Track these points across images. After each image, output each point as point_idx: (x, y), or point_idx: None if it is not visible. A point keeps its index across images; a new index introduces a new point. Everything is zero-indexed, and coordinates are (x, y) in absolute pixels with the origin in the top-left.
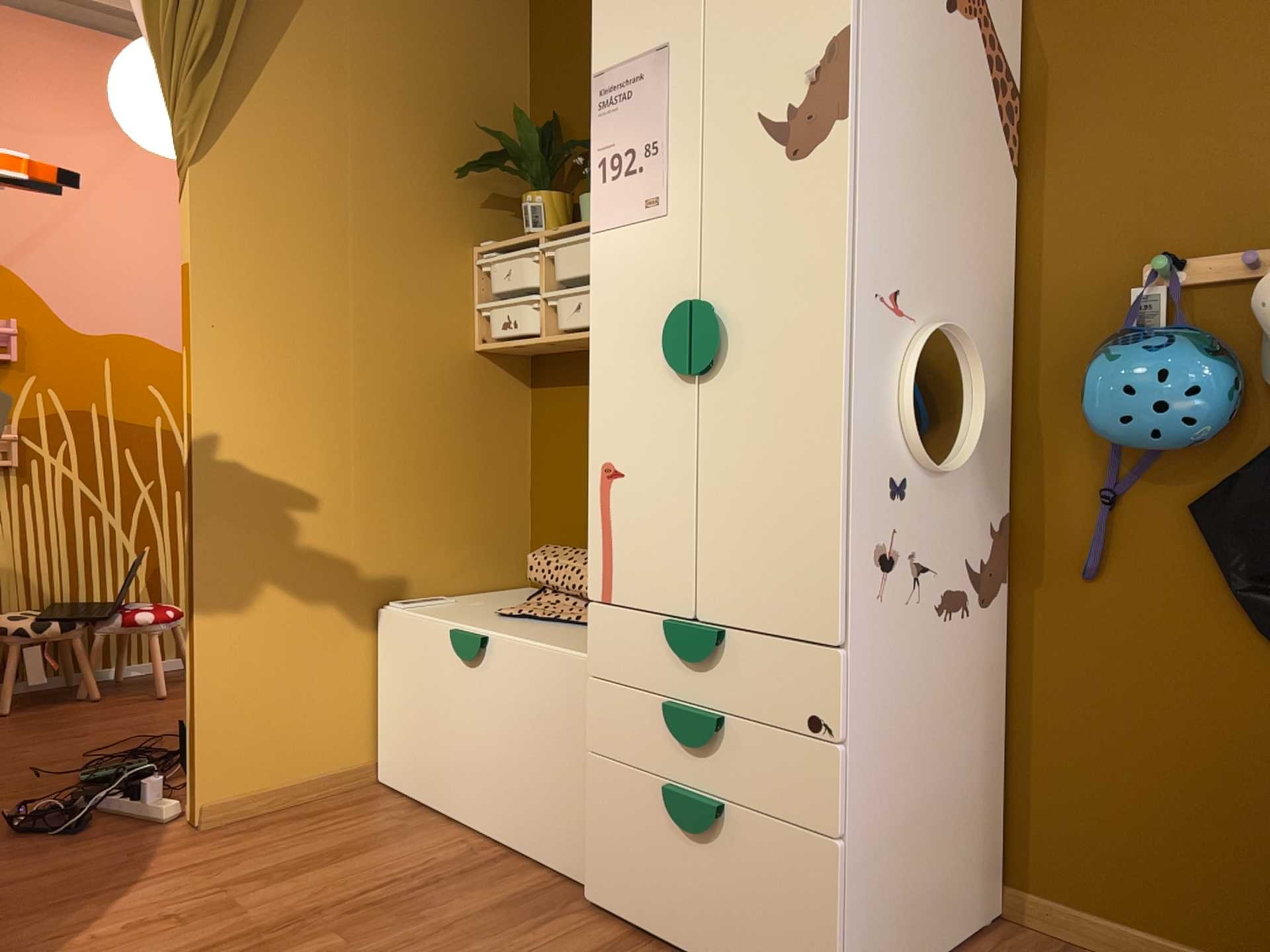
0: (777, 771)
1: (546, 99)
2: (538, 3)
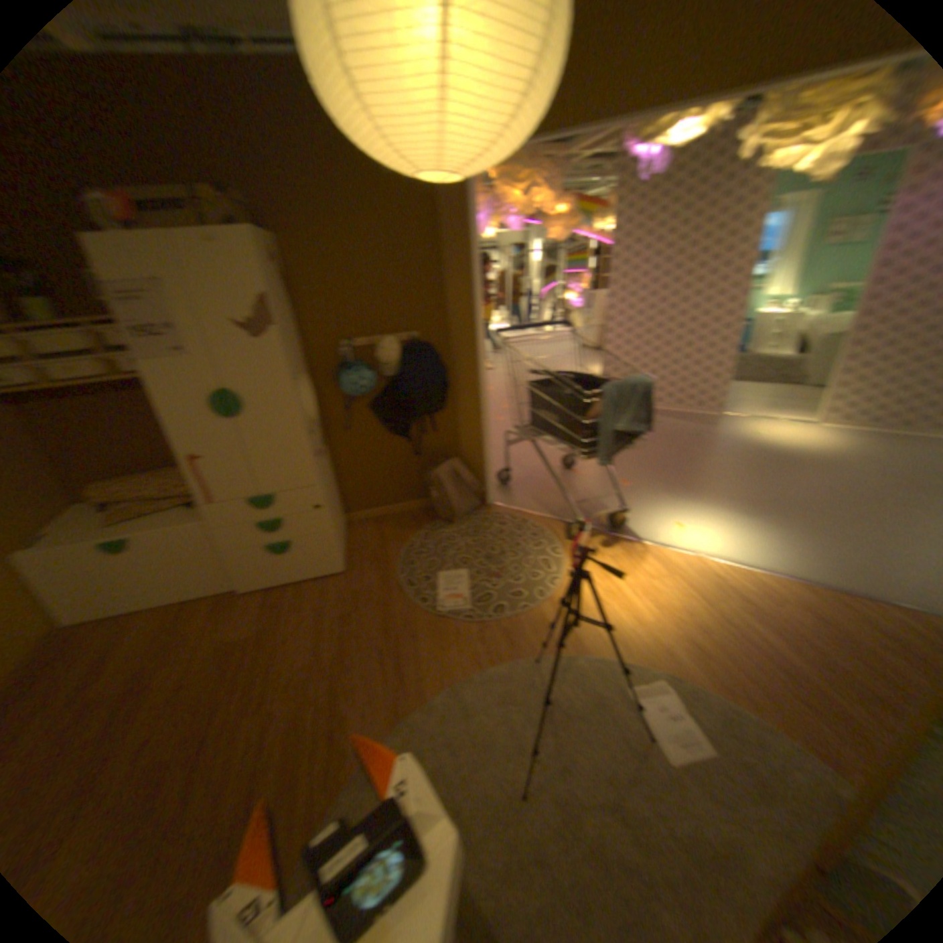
0: (302, 525)
1: None
2: None
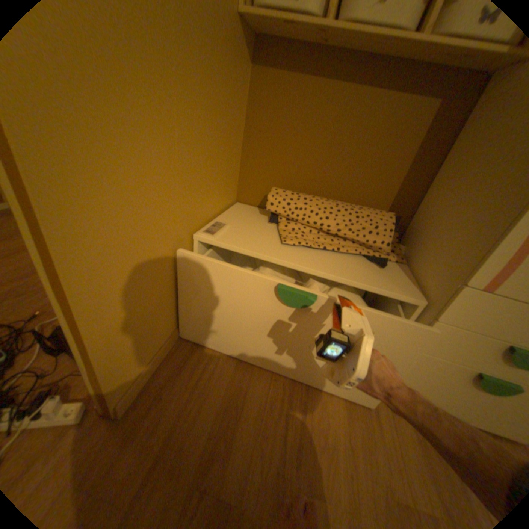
0: None
1: None
2: None
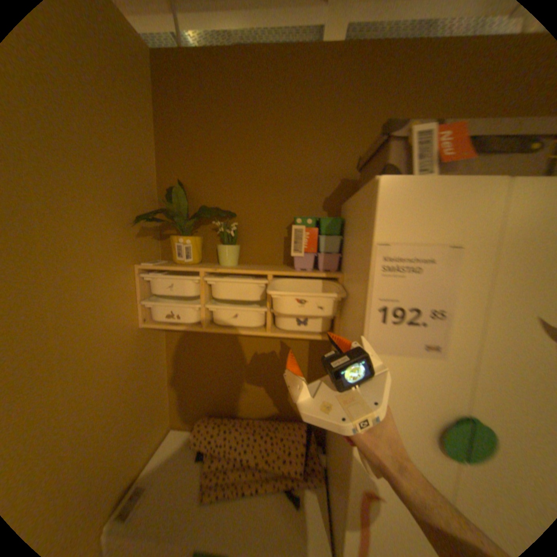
0: None
1: (171, 167)
2: (160, 101)
